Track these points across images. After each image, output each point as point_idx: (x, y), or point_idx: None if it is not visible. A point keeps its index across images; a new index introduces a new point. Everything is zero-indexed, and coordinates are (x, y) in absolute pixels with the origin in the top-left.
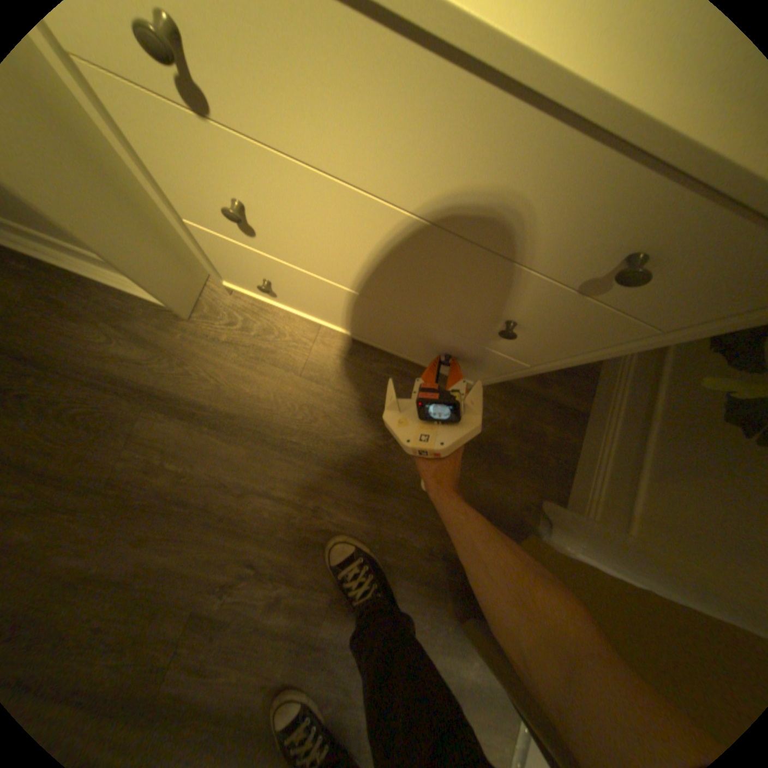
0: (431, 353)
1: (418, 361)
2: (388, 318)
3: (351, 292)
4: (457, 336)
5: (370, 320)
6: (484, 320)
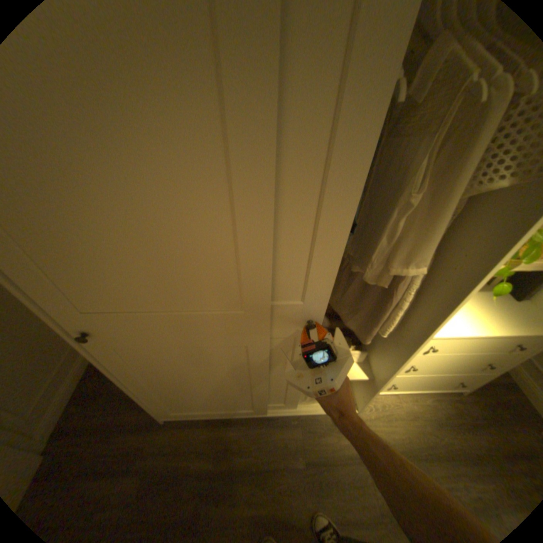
0: (454, 385)
1: (445, 392)
2: (442, 379)
3: (433, 376)
4: (469, 375)
5: (433, 383)
6: (481, 367)
